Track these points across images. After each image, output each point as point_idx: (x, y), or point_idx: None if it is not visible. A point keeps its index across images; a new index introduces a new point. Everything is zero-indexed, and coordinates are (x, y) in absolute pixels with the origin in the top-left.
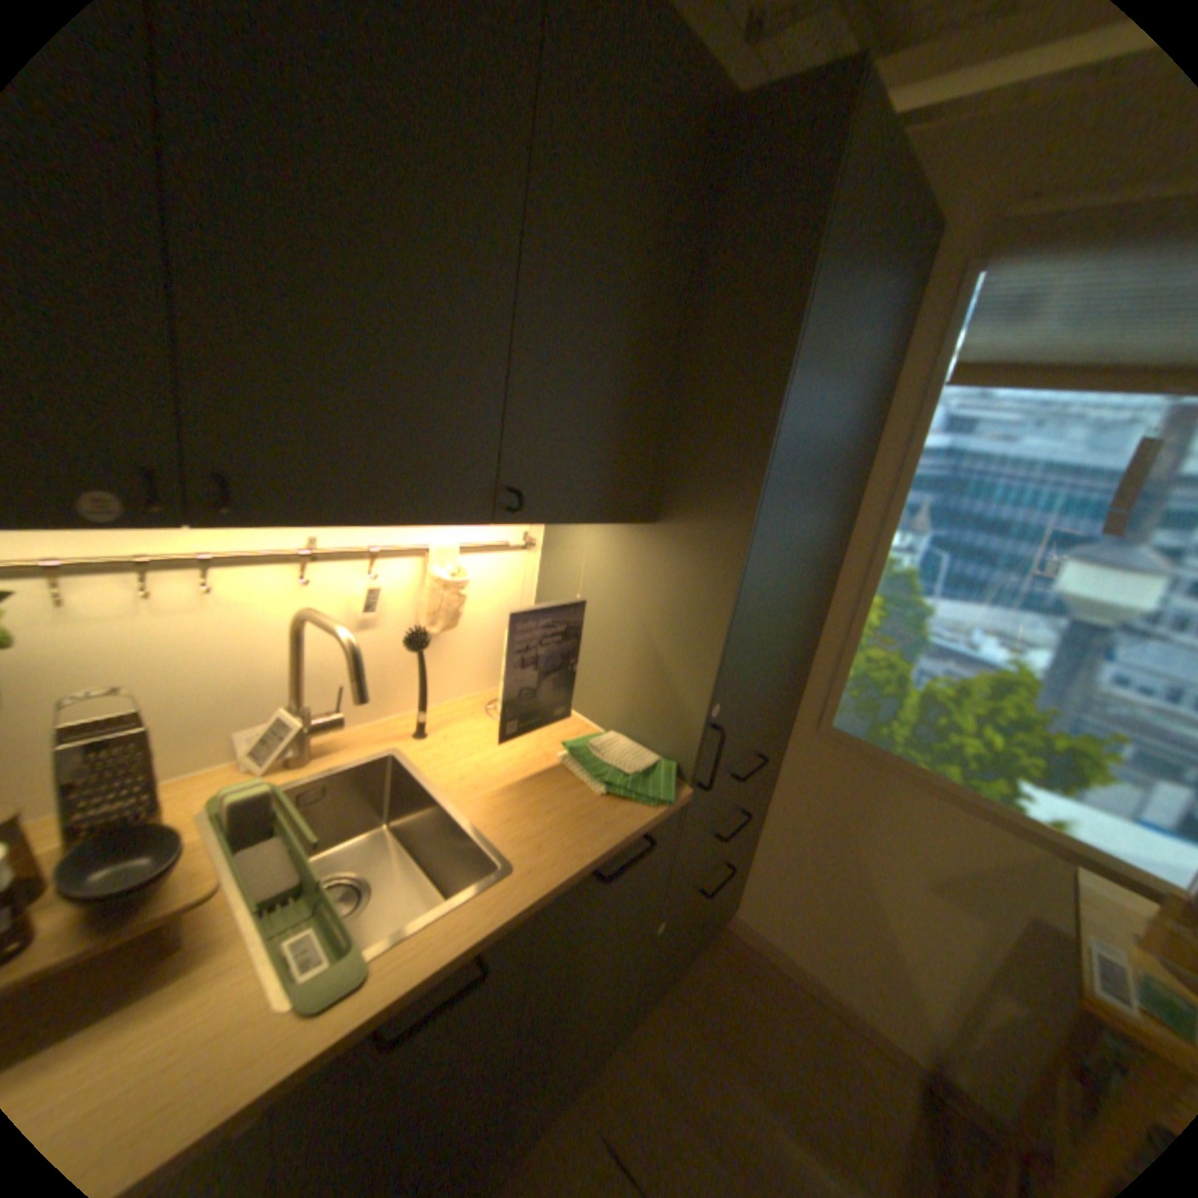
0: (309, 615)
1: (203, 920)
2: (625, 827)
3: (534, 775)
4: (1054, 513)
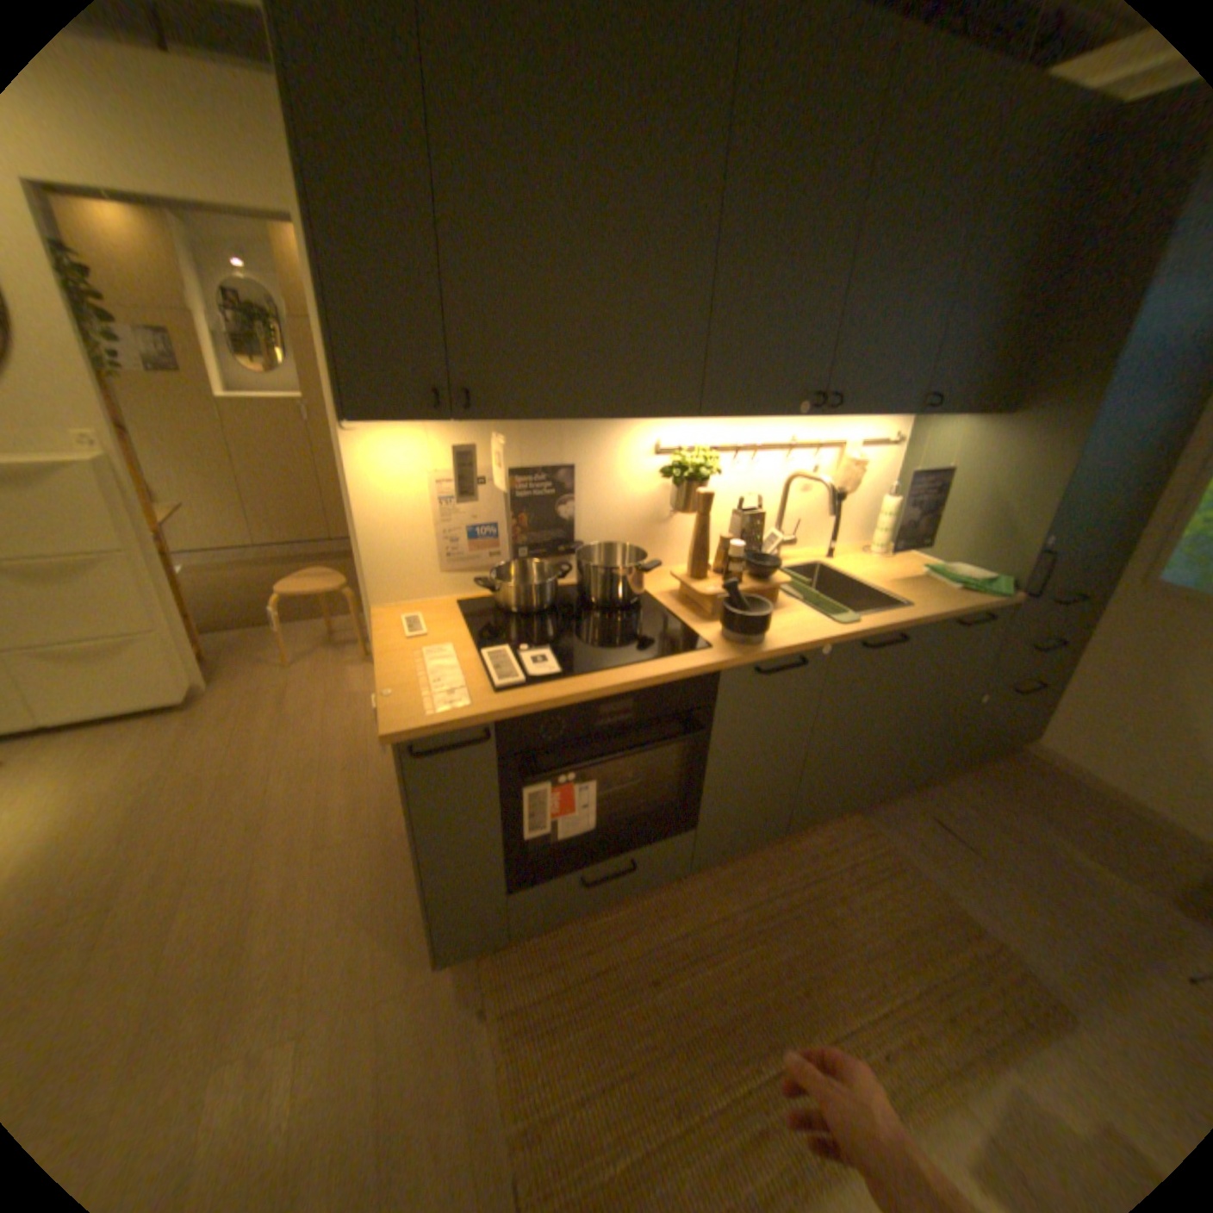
0: (796, 476)
1: (777, 598)
2: (977, 603)
3: (908, 578)
4: None
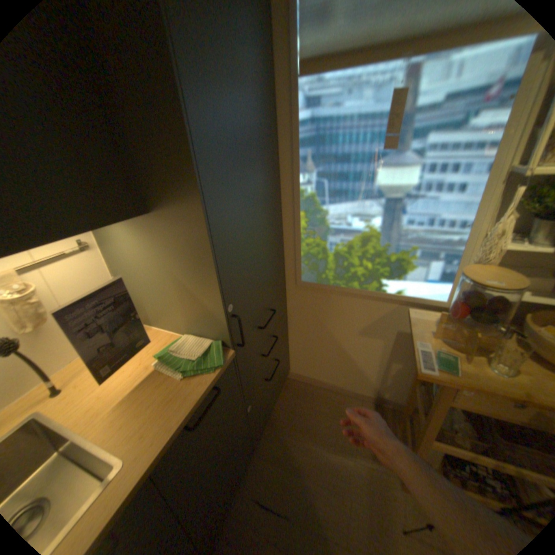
0: None
1: None
2: (197, 392)
3: (138, 384)
4: (367, 144)
